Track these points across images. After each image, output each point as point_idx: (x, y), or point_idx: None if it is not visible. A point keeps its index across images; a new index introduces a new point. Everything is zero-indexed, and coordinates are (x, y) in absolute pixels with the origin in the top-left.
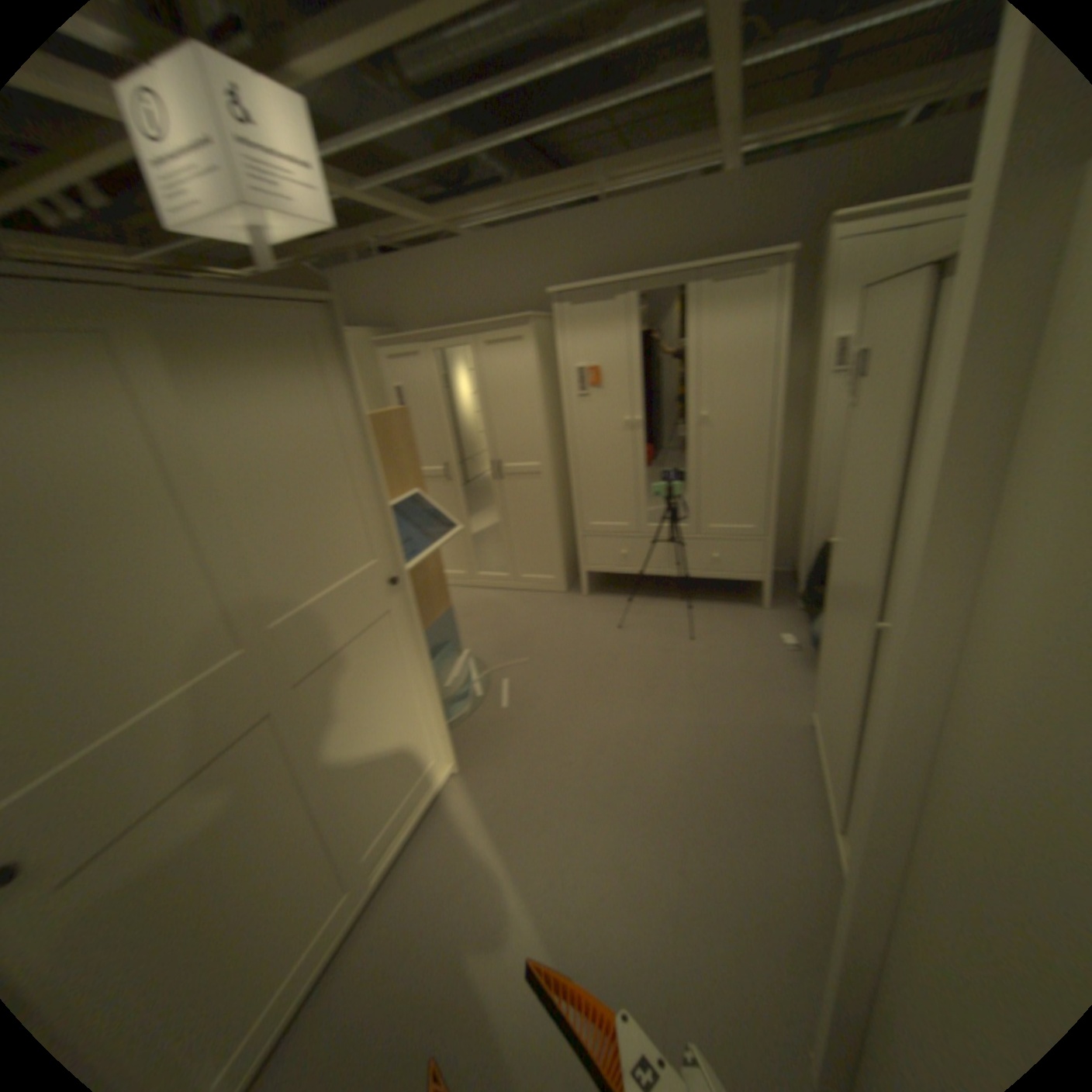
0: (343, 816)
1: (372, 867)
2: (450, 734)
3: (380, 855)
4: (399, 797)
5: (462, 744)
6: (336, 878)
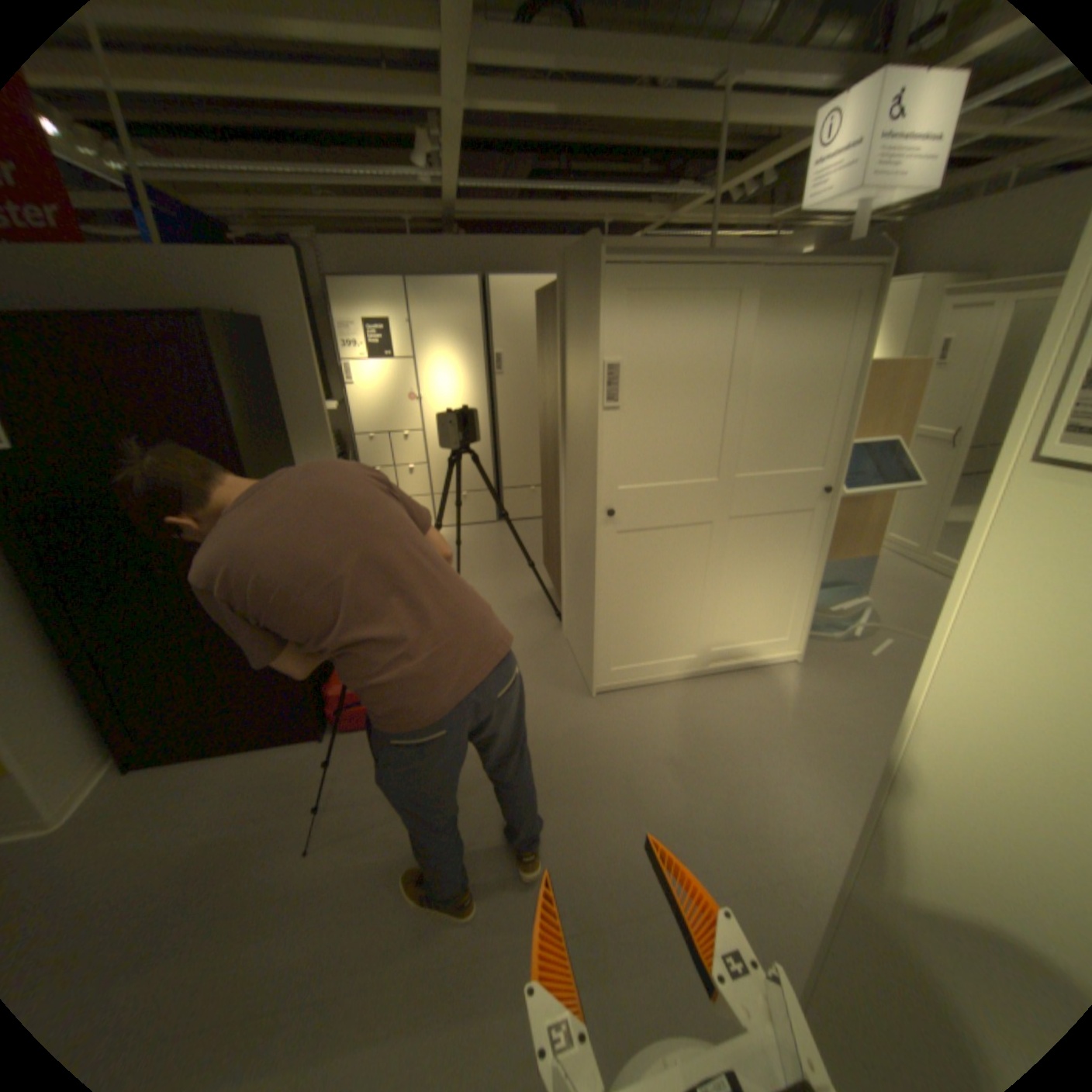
0: (714, 613)
1: (713, 660)
2: (810, 642)
3: (720, 659)
4: (749, 638)
5: (815, 652)
6: (694, 642)
